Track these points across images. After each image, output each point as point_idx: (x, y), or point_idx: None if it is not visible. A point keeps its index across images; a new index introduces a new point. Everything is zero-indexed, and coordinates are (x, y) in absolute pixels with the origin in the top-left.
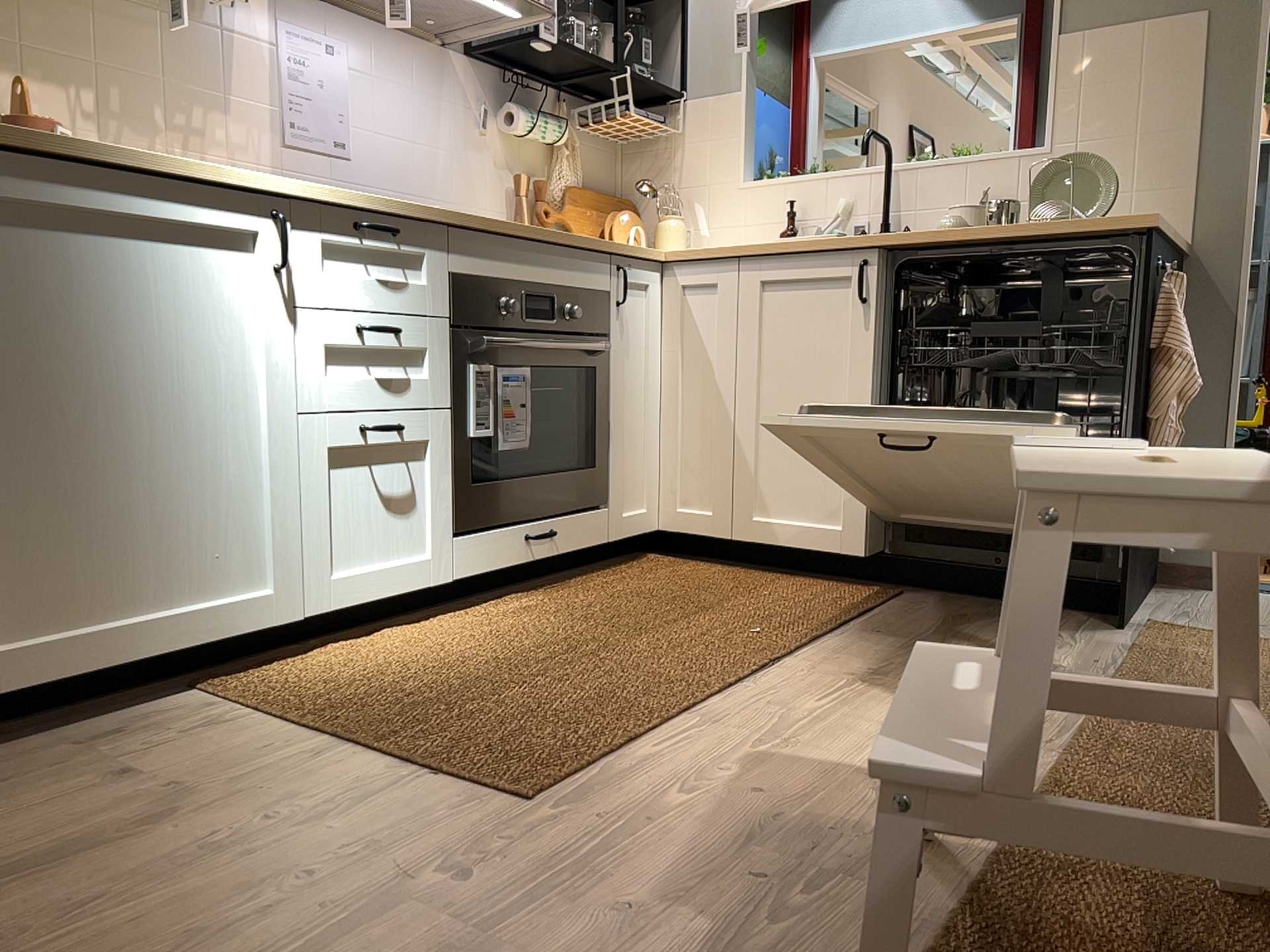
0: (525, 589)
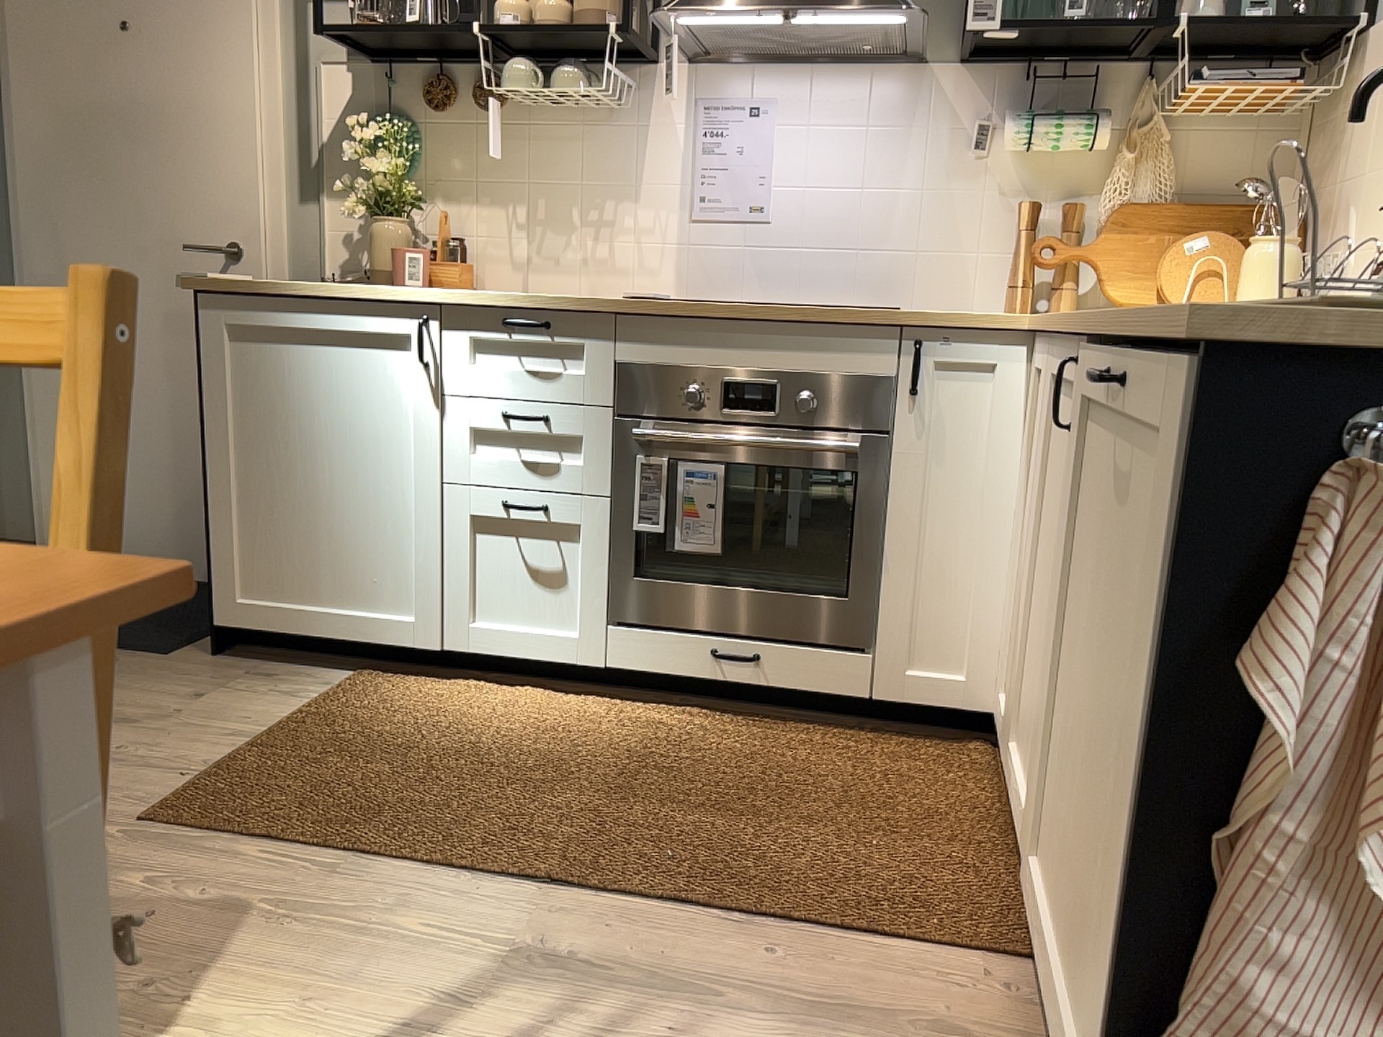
0: (745, 713)
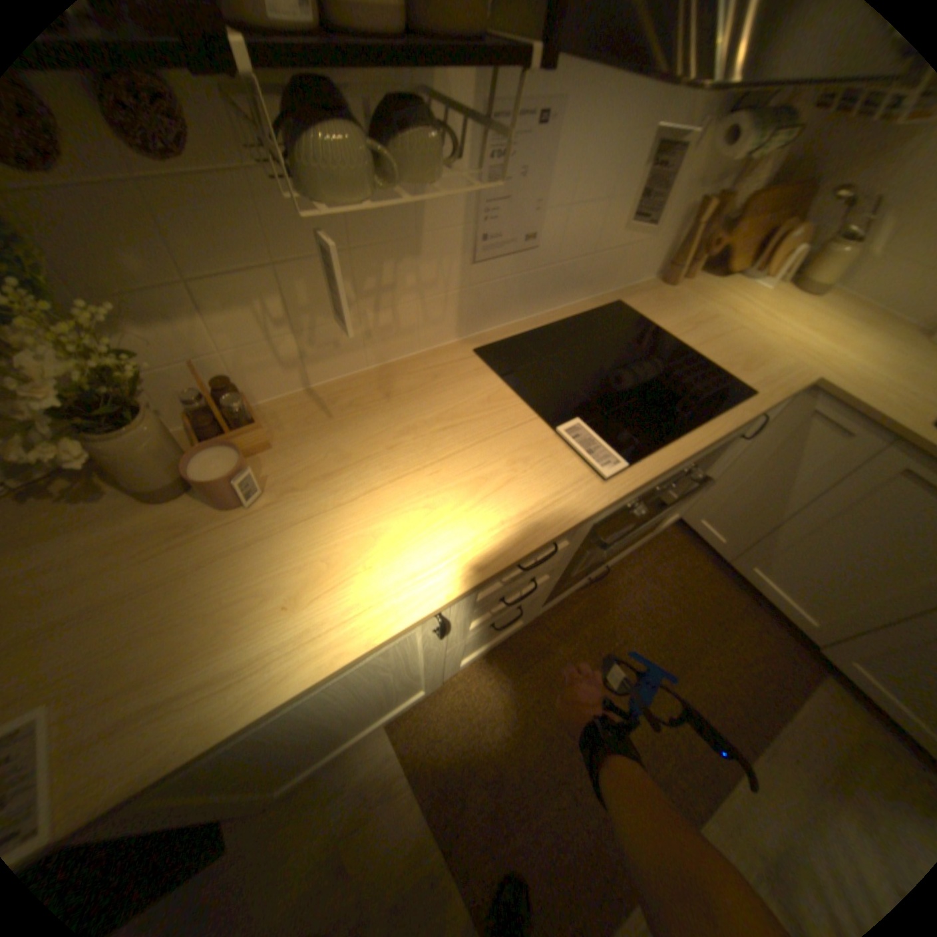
0: None
